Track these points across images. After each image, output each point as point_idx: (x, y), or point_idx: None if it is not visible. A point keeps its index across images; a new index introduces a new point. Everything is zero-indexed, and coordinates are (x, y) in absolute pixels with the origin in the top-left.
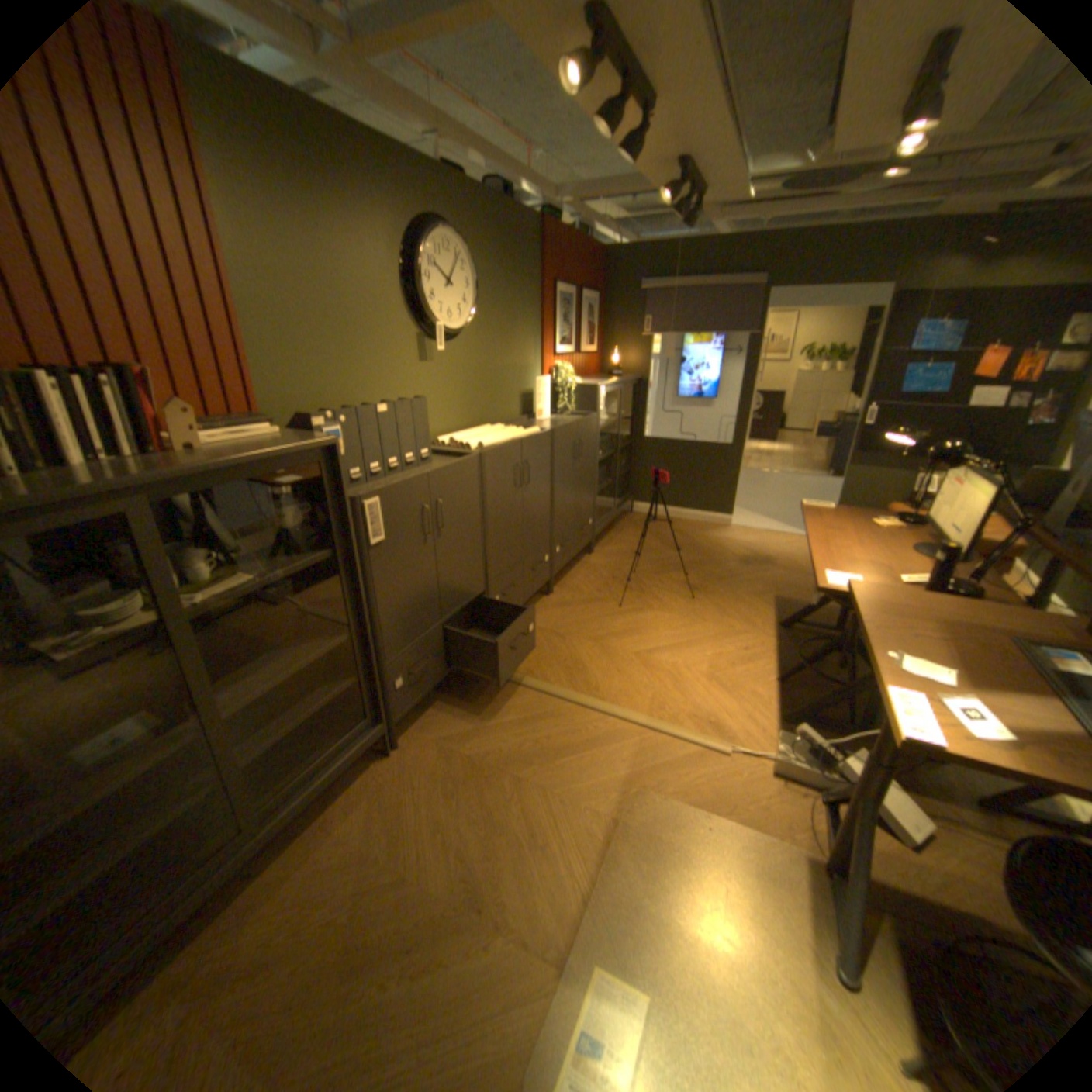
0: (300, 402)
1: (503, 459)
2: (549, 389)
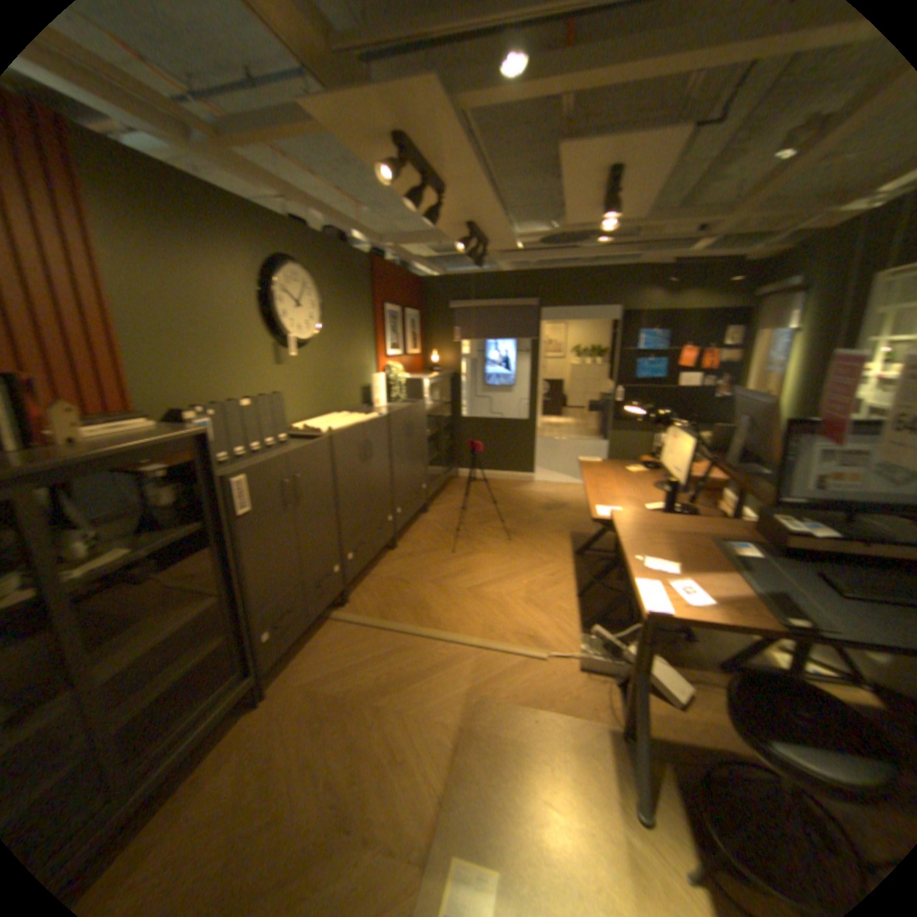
0: (168, 400)
1: (348, 439)
2: (383, 383)
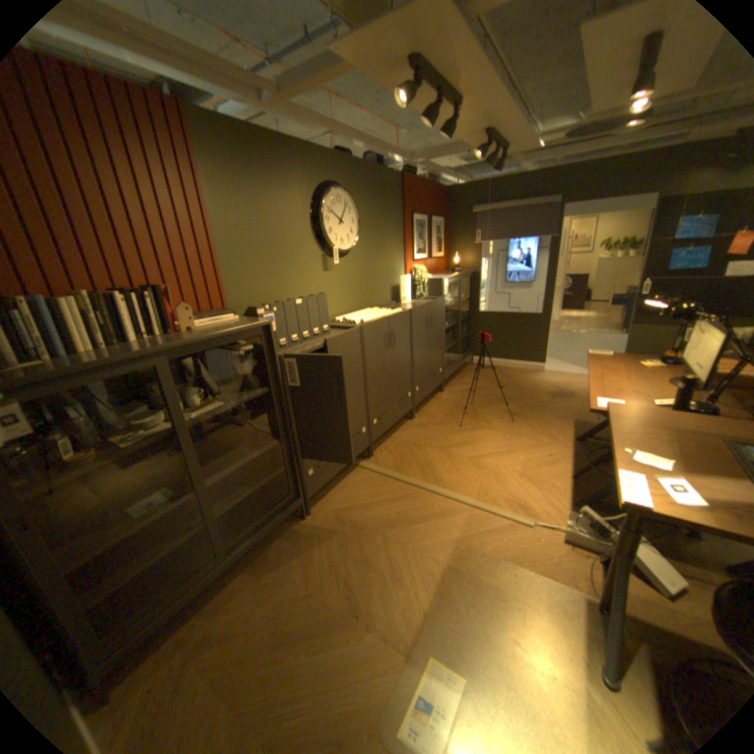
0: (252, 301)
1: (376, 329)
2: (410, 283)
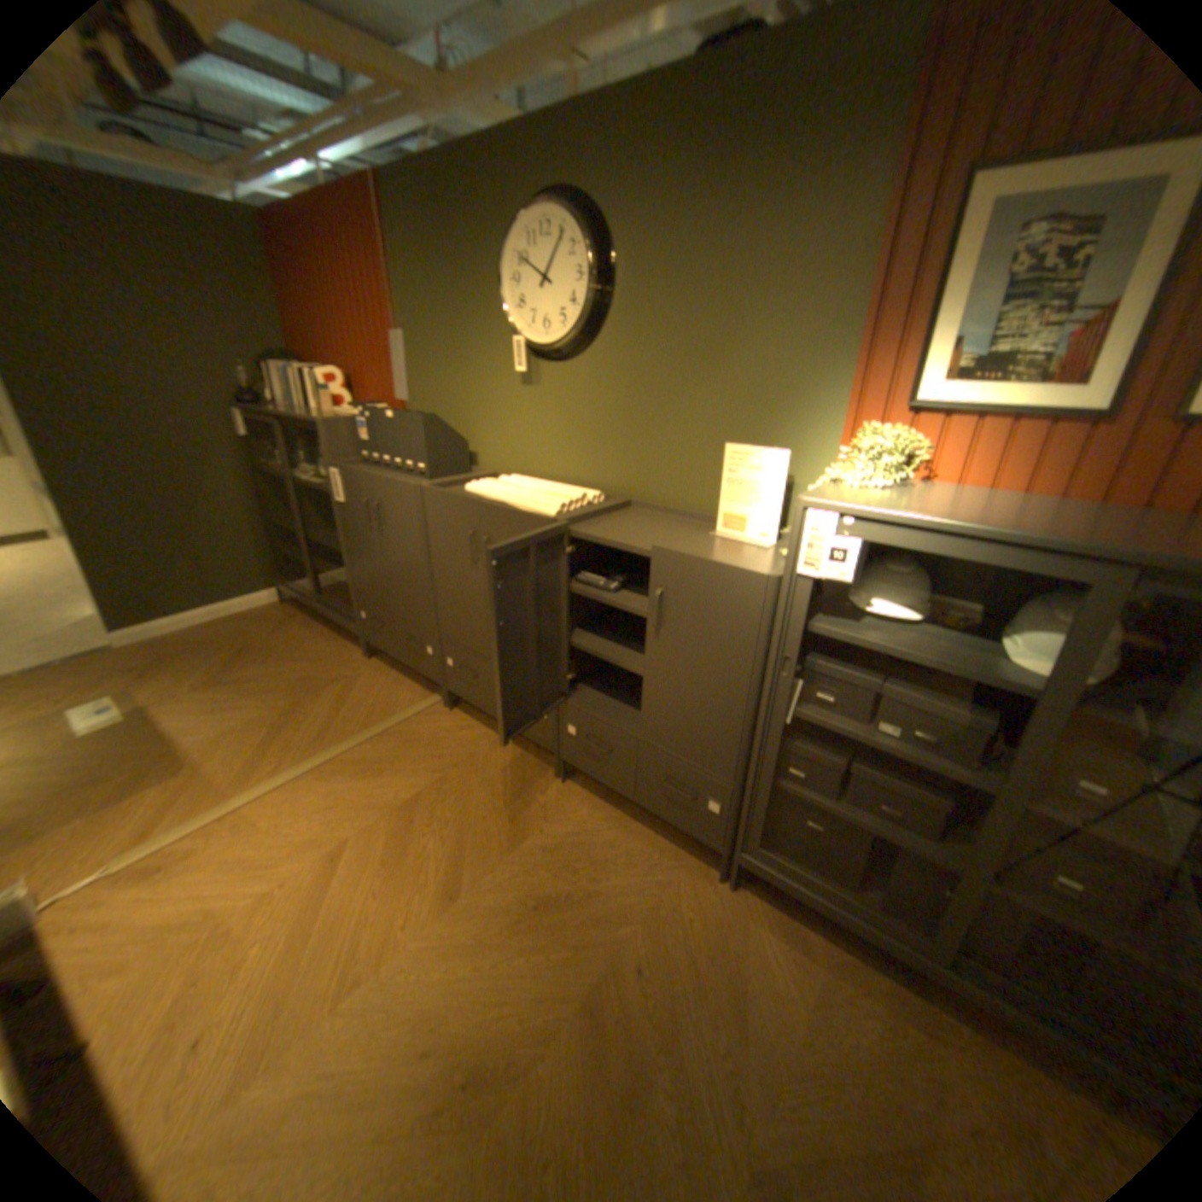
0: (424, 406)
1: (449, 509)
2: (786, 481)
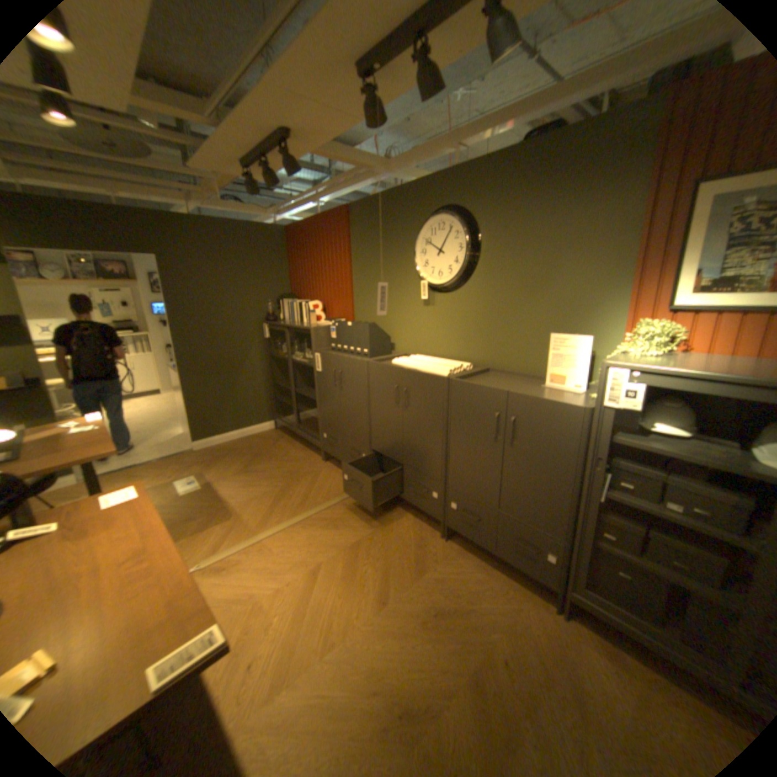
0: (366, 319)
1: (383, 374)
2: (591, 354)
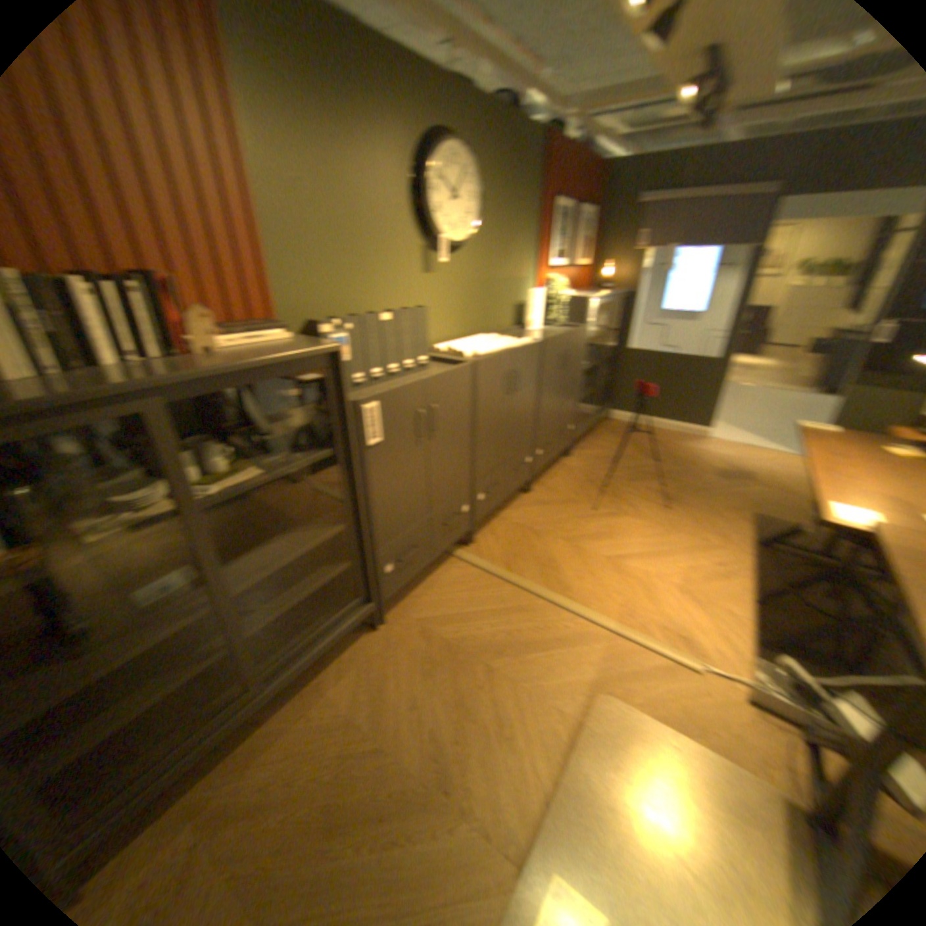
0: (317, 310)
1: (497, 367)
2: (544, 300)
